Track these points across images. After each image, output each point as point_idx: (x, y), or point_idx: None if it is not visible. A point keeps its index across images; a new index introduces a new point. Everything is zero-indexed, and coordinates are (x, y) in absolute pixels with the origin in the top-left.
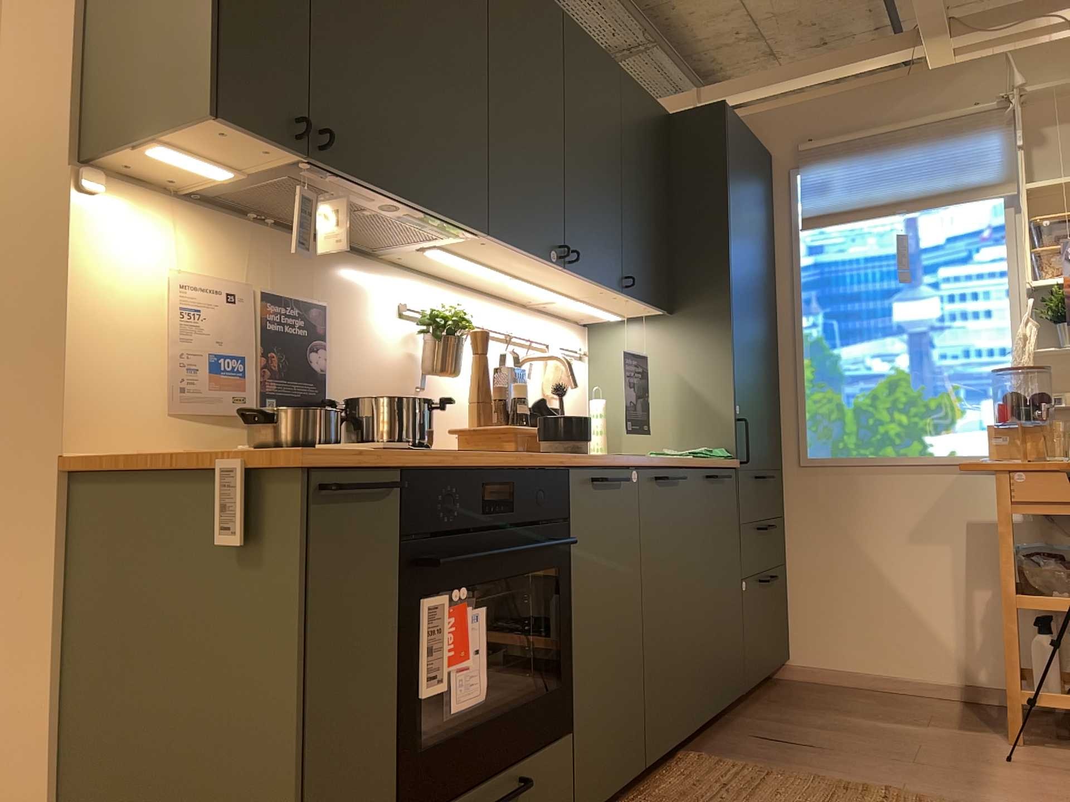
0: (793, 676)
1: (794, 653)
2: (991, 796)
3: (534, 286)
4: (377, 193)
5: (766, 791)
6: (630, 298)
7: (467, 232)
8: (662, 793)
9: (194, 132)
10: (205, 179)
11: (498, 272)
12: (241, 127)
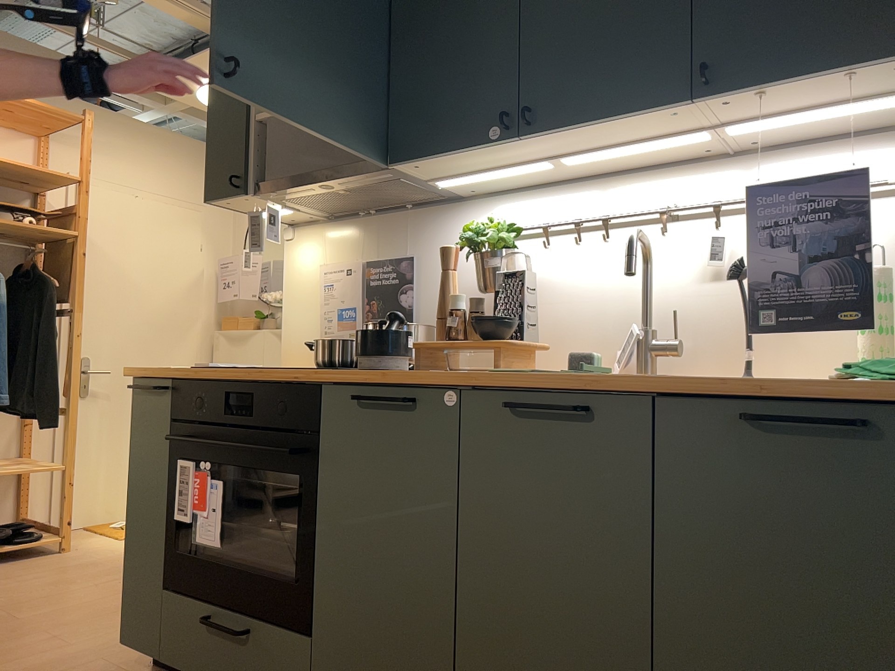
0: None
1: None
2: None
3: (598, 154)
4: (298, 187)
5: None
6: (750, 94)
7: (394, 169)
8: None
9: (230, 208)
10: (299, 213)
11: (523, 167)
12: (220, 199)
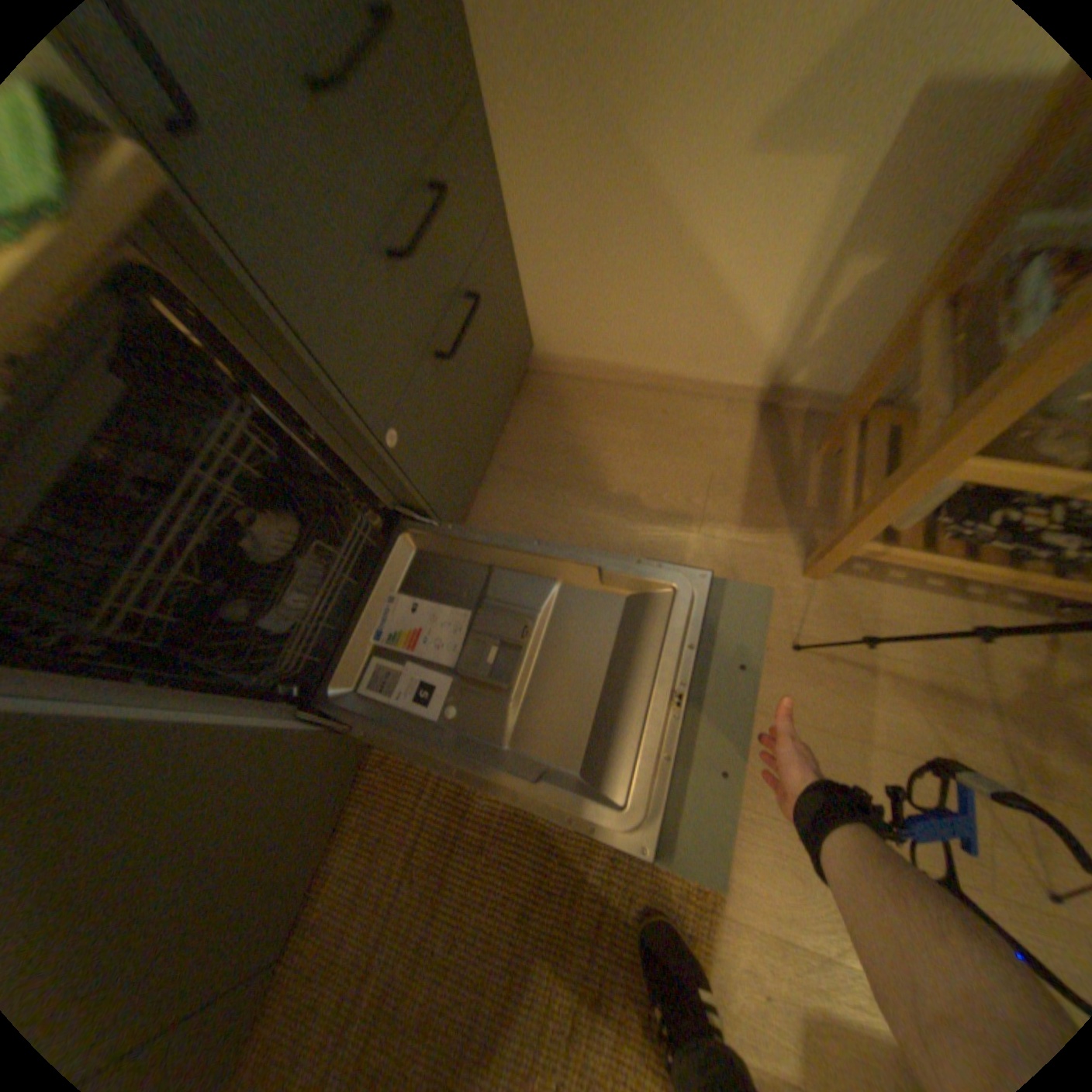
0: (537, 370)
1: (536, 343)
2: (753, 798)
3: None
4: None
5: (458, 866)
6: None
7: None
8: (324, 907)
9: None
10: None
11: None
12: None
